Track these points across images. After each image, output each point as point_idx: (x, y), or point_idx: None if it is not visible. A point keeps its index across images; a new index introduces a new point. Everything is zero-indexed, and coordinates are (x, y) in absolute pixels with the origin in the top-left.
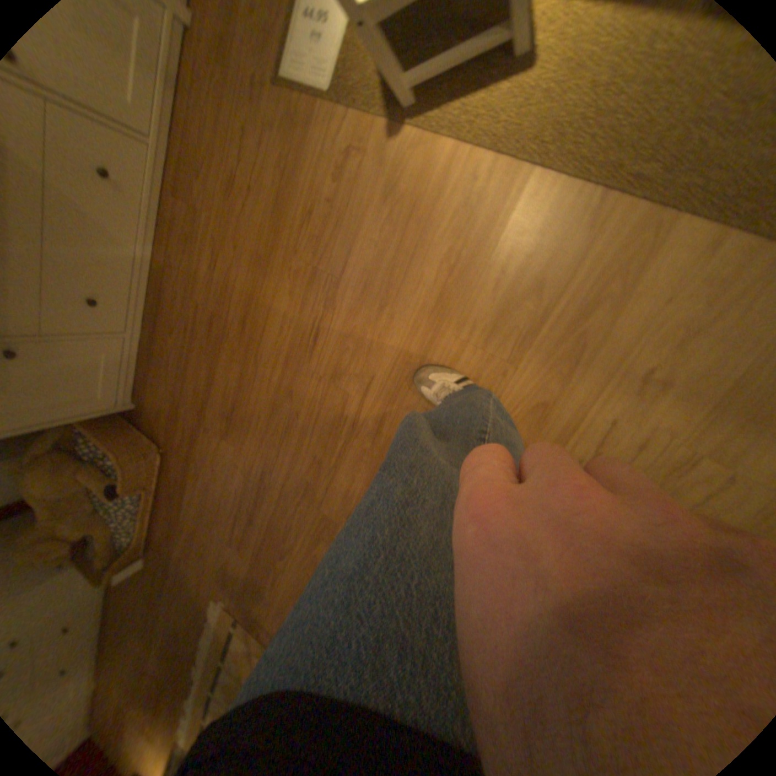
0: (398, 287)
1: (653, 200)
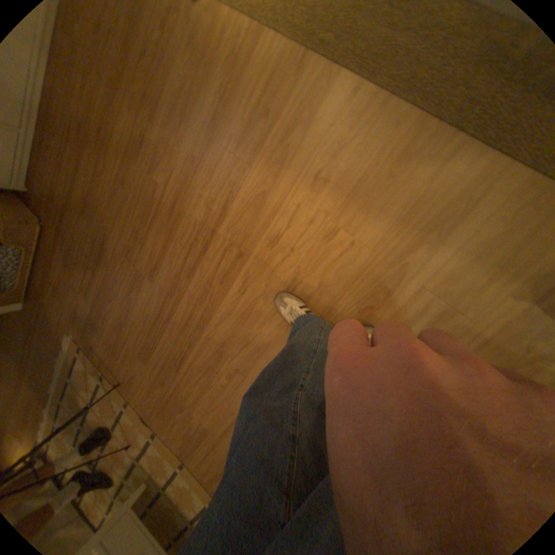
0: (190, 109)
1: (329, 58)
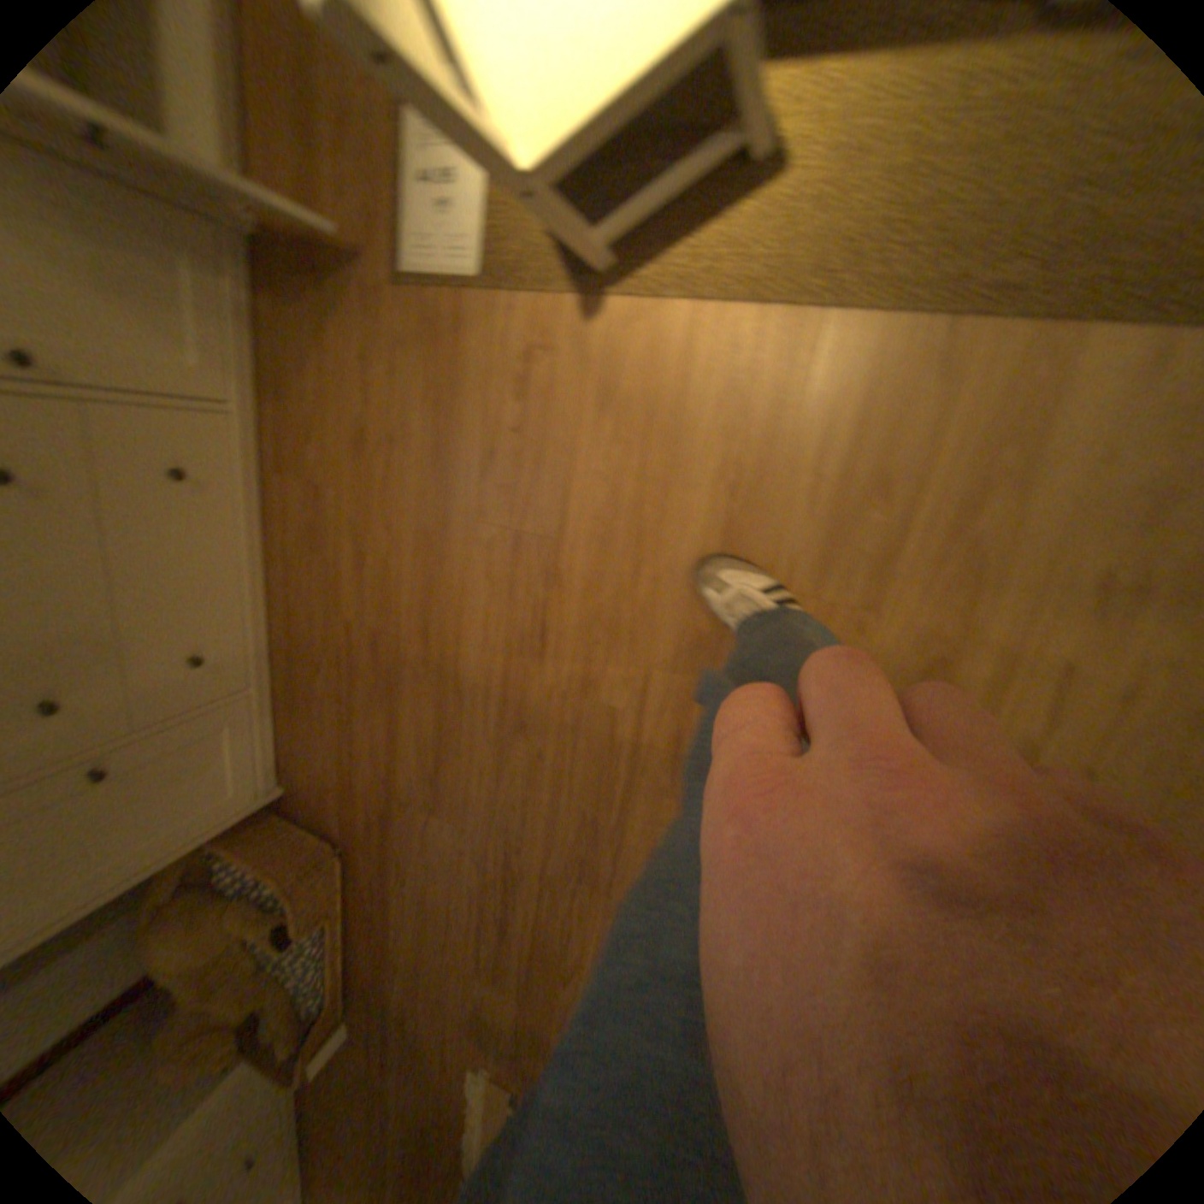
0: (653, 532)
1: (1033, 313)
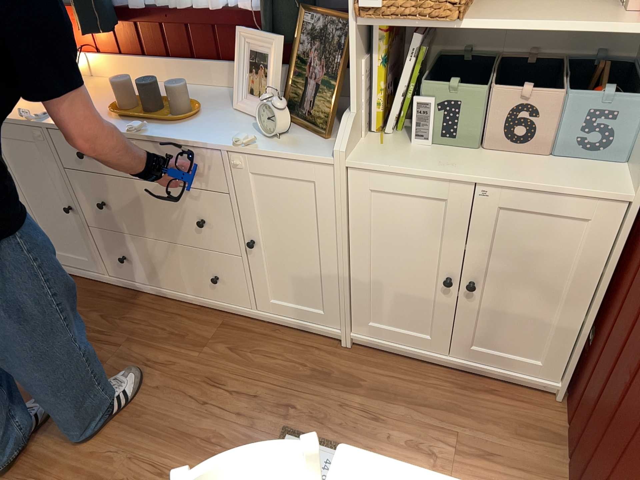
0: None
1: None
